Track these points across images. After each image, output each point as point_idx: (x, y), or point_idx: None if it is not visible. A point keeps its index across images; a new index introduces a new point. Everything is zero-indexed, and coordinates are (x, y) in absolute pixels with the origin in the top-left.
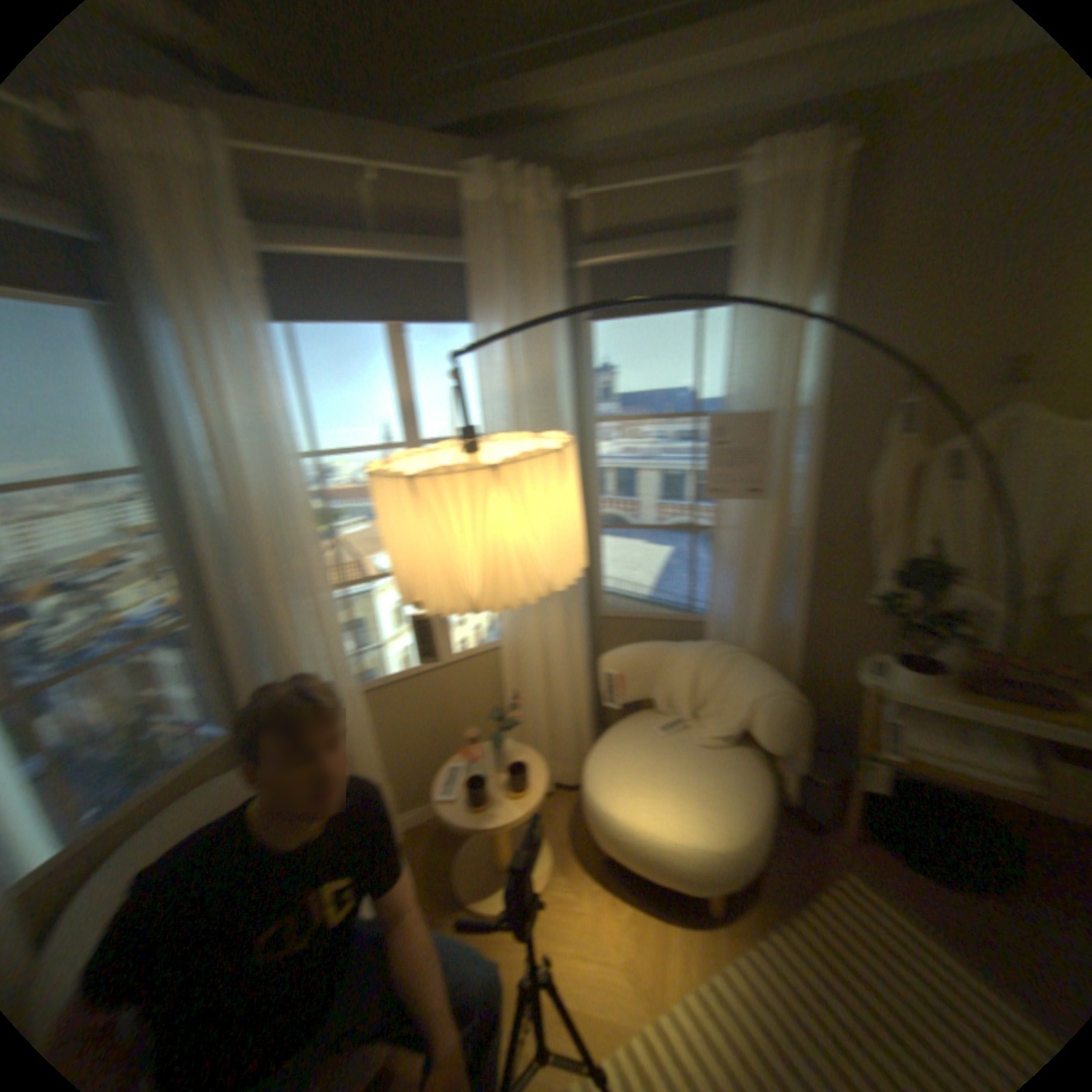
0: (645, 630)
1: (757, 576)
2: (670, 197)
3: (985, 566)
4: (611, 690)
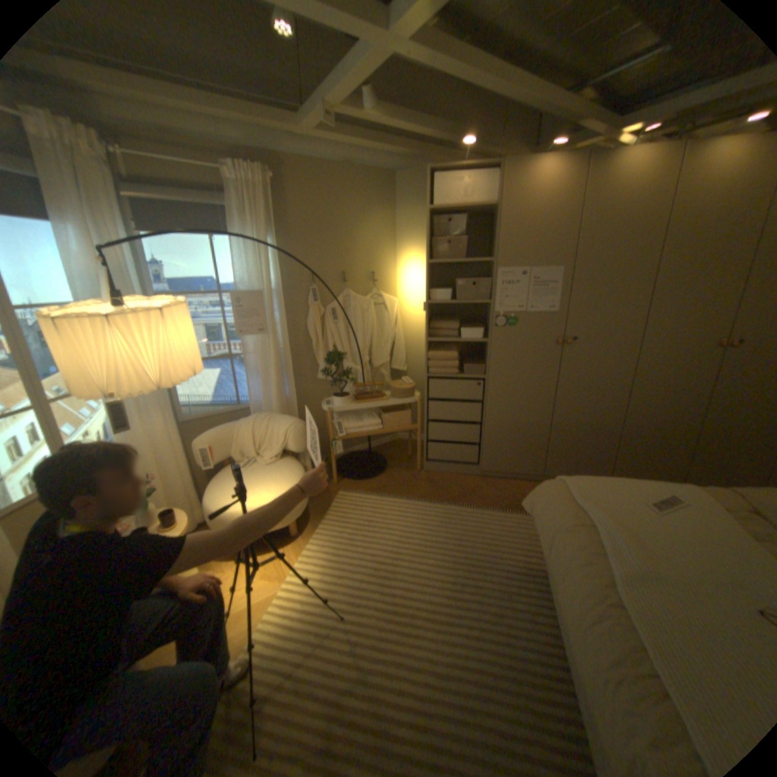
0: (210, 424)
1: (269, 375)
2: (176, 169)
3: (350, 354)
4: (203, 459)
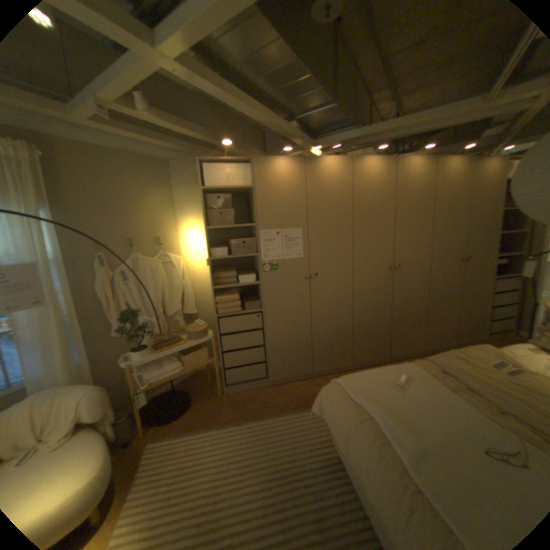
0: None
1: (53, 346)
2: None
3: (145, 308)
4: None
